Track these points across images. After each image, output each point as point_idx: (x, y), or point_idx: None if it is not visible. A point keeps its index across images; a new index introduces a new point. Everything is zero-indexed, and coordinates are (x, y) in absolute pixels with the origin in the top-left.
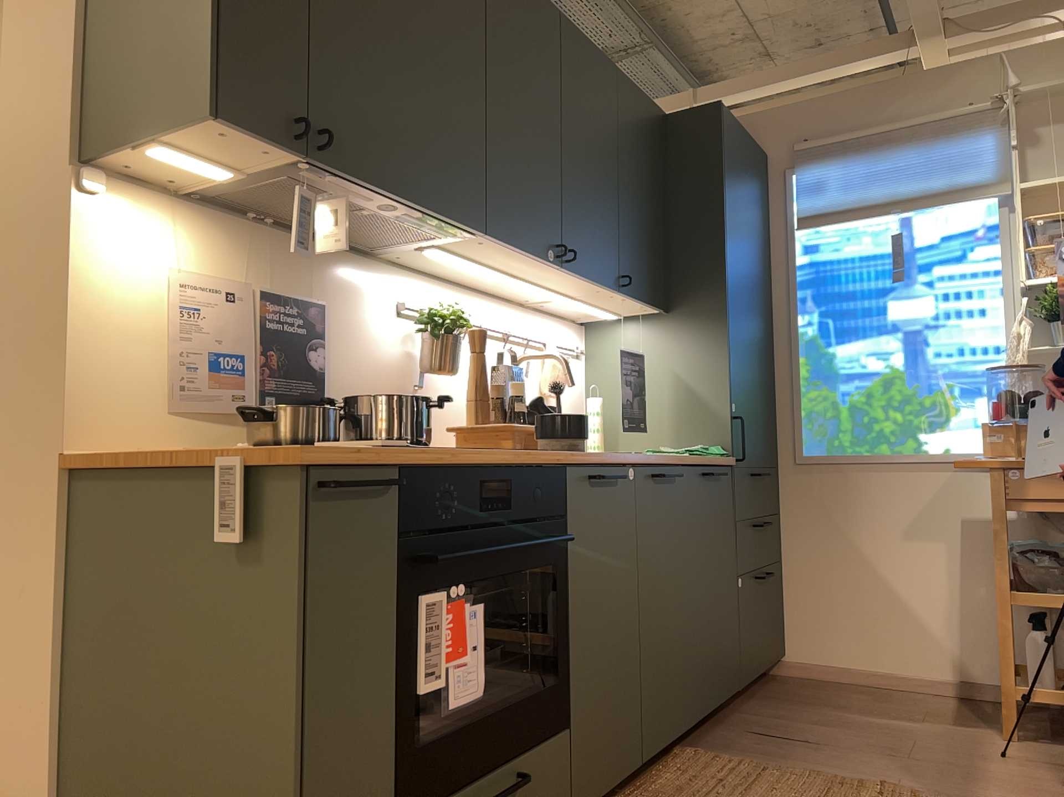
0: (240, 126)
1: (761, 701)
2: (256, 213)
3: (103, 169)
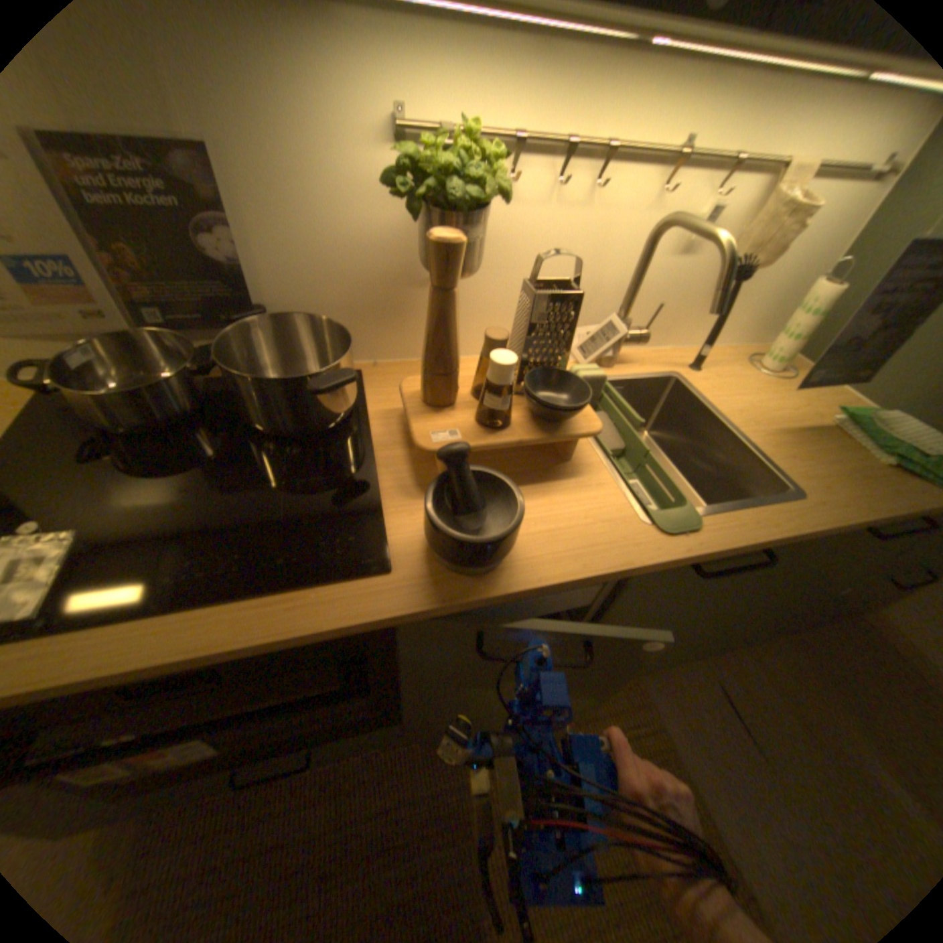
0: None
1: (786, 647)
2: None
3: None
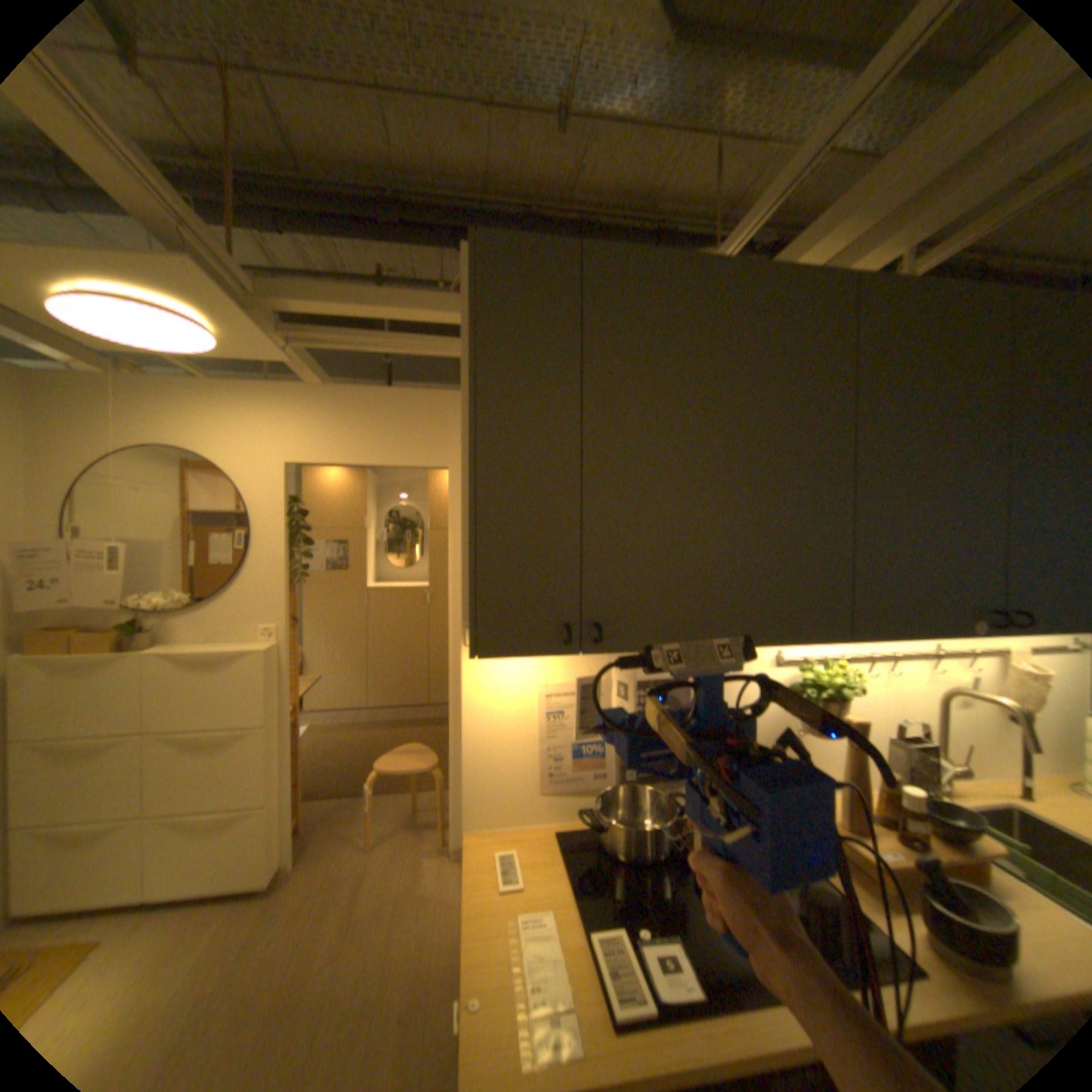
0: (505, 651)
1: None
2: None
3: None
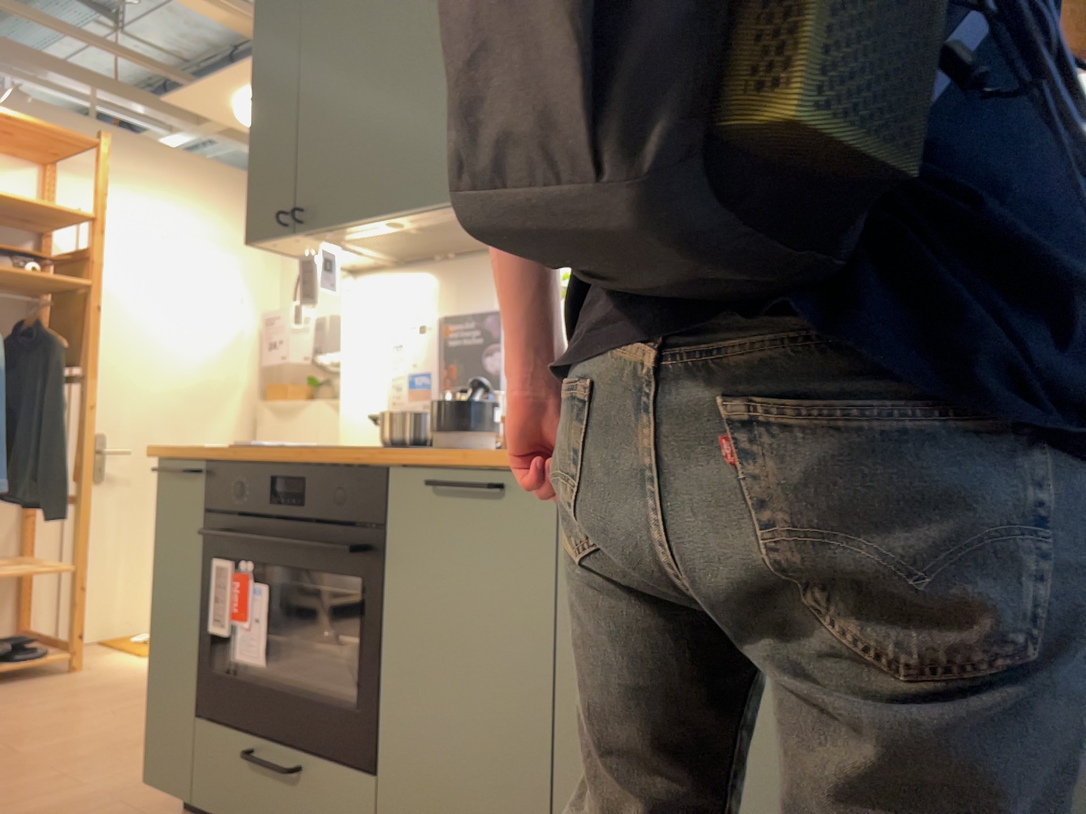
0: (264, 240)
1: None
2: (436, 256)
3: (358, 271)
